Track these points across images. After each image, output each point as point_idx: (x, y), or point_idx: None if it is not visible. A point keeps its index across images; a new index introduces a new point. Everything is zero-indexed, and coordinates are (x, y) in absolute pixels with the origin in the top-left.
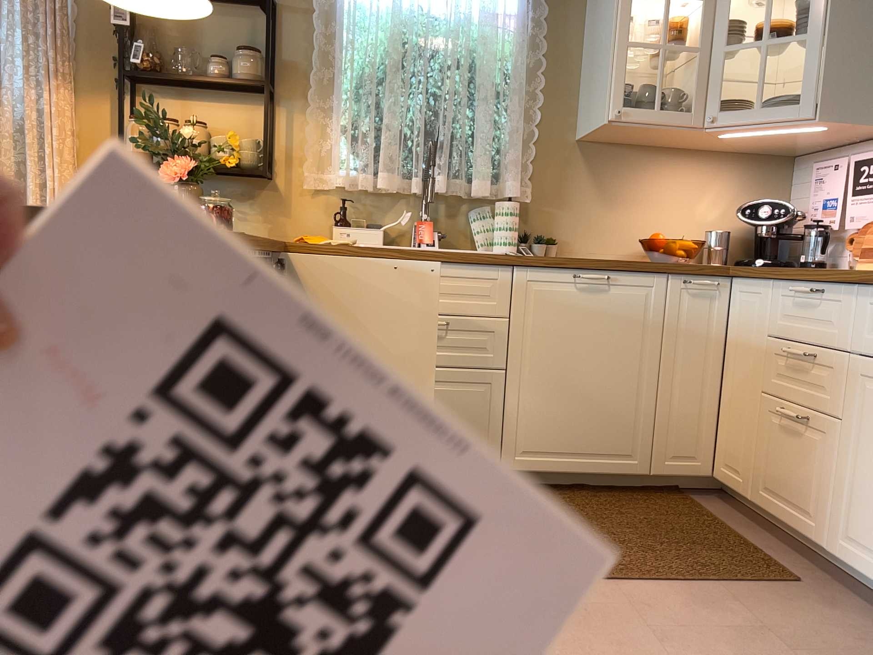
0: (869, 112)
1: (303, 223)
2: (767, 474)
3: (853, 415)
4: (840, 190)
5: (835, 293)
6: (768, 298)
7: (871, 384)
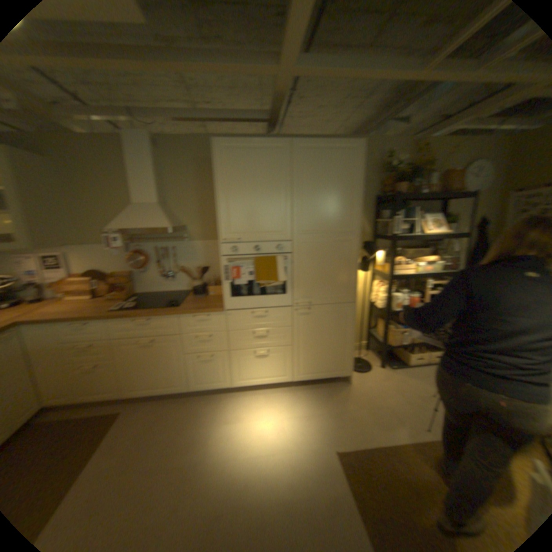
0: (53, 242)
1: None
2: (82, 389)
3: (119, 356)
4: (38, 267)
5: (96, 322)
6: (54, 329)
7: (123, 346)
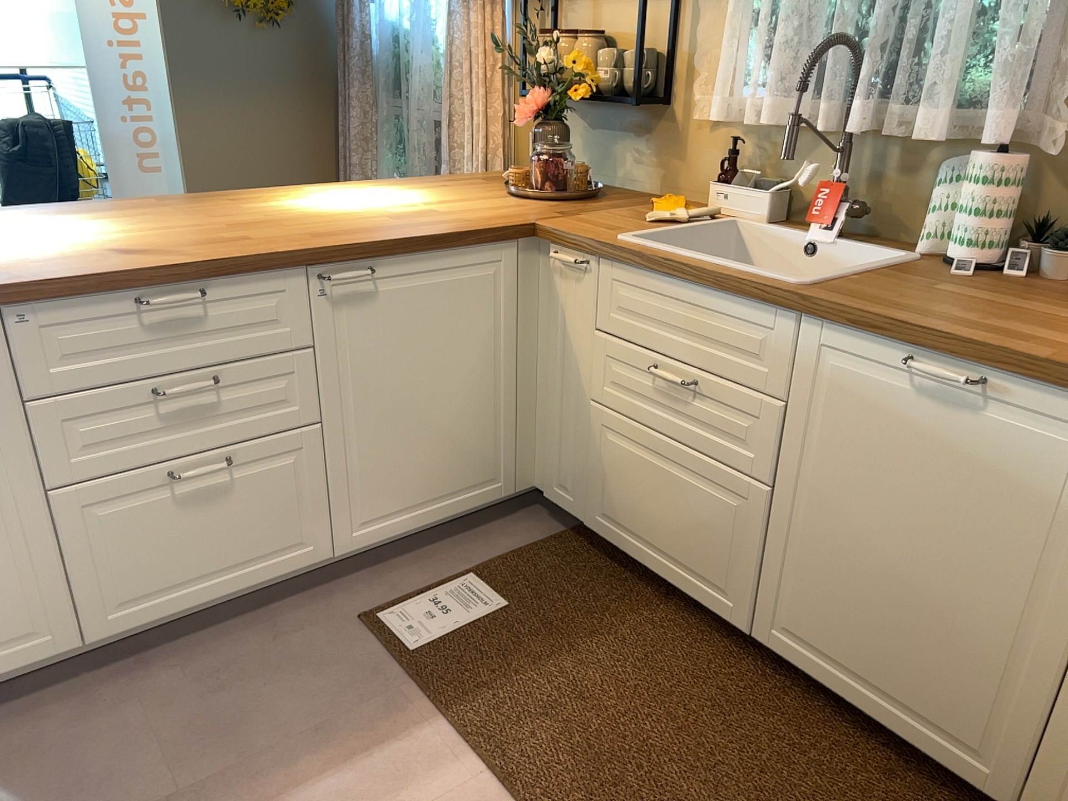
0: None
1: (695, 172)
2: None
3: None
4: None
5: None
6: None
7: None
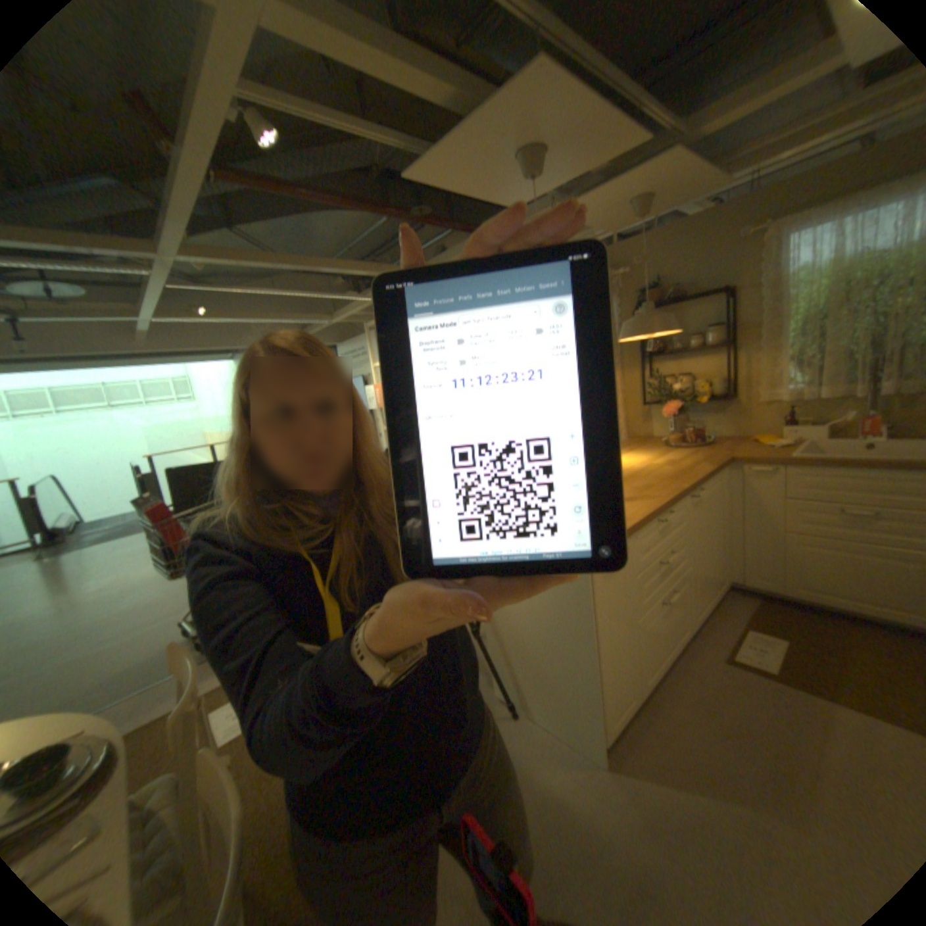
0: None
1: (760, 423)
2: None
3: None
4: None
5: None
6: None
7: None
